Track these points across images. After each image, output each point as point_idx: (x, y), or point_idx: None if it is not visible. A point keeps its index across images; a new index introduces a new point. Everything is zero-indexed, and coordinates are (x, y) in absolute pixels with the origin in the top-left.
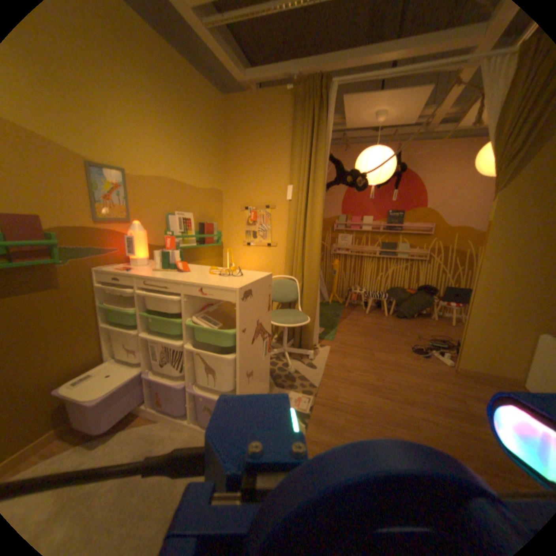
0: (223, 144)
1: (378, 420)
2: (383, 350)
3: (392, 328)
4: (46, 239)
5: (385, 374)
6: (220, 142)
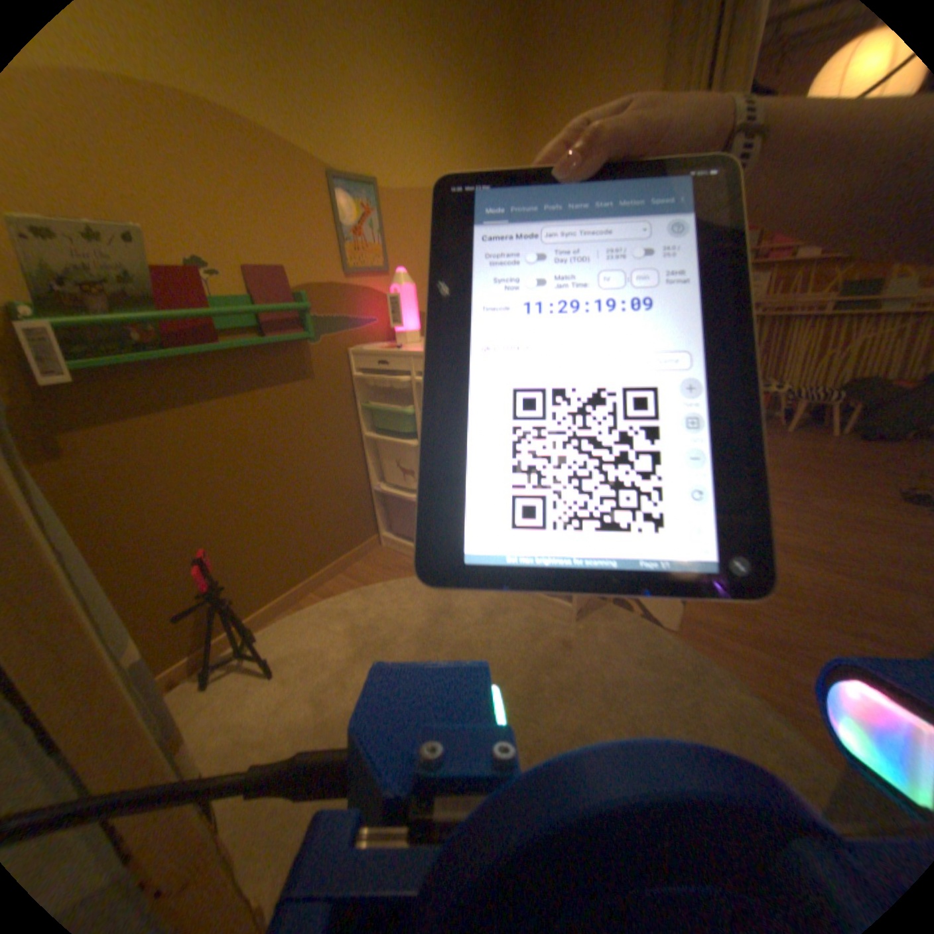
0: (518, 107)
1: (823, 604)
2: (831, 495)
3: (850, 458)
4: (295, 300)
5: (836, 534)
6: (513, 104)
